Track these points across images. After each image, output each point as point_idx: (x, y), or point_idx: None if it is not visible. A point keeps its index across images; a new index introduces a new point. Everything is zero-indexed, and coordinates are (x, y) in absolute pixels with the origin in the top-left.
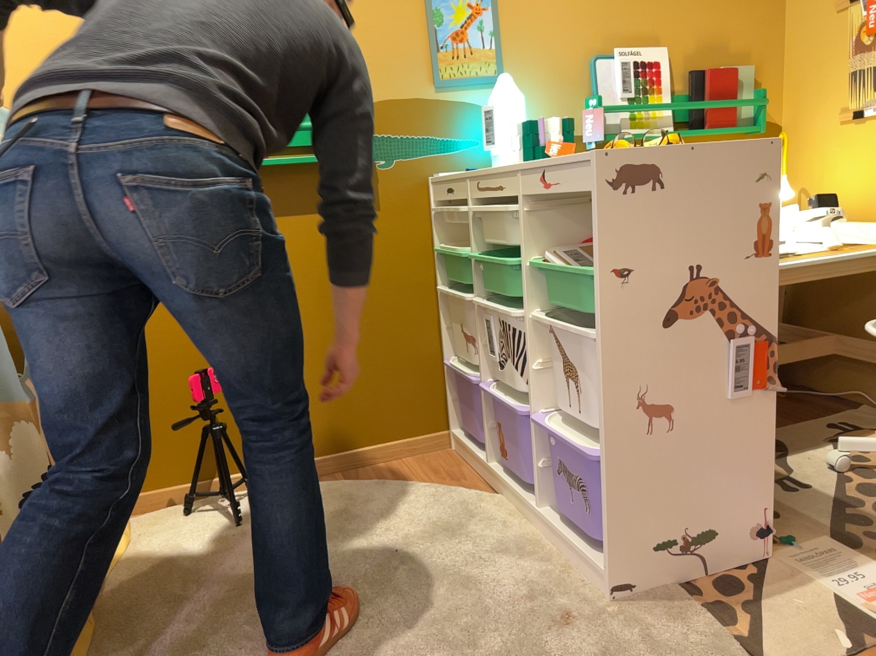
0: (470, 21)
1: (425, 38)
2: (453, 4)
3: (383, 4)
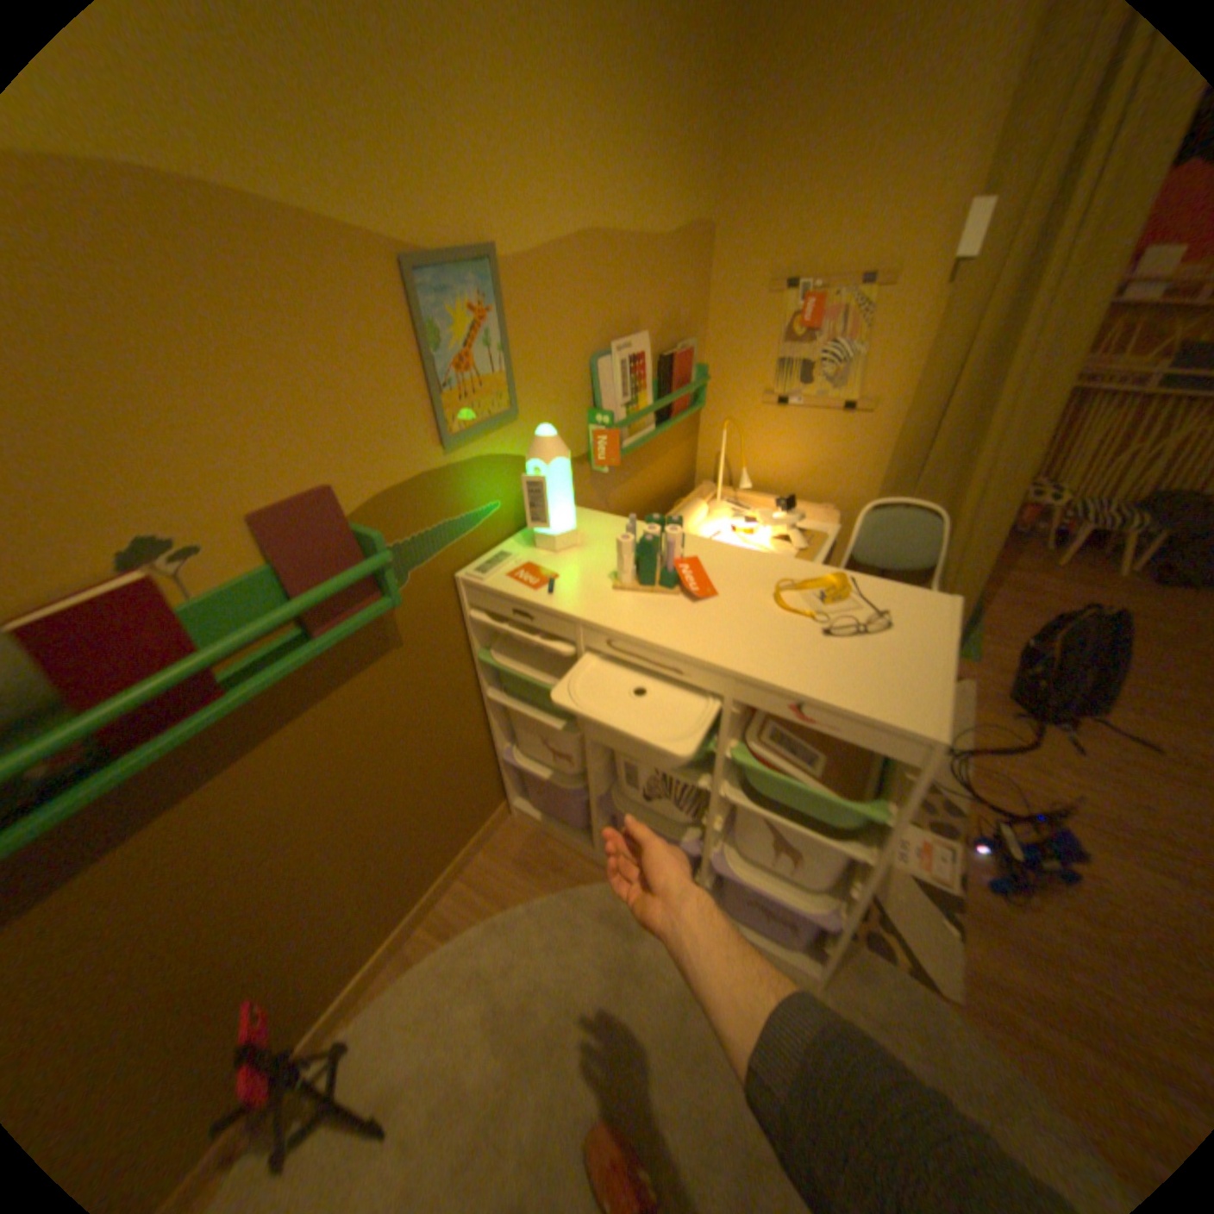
0: (474, 334)
1: (421, 375)
2: (451, 308)
3: (346, 323)
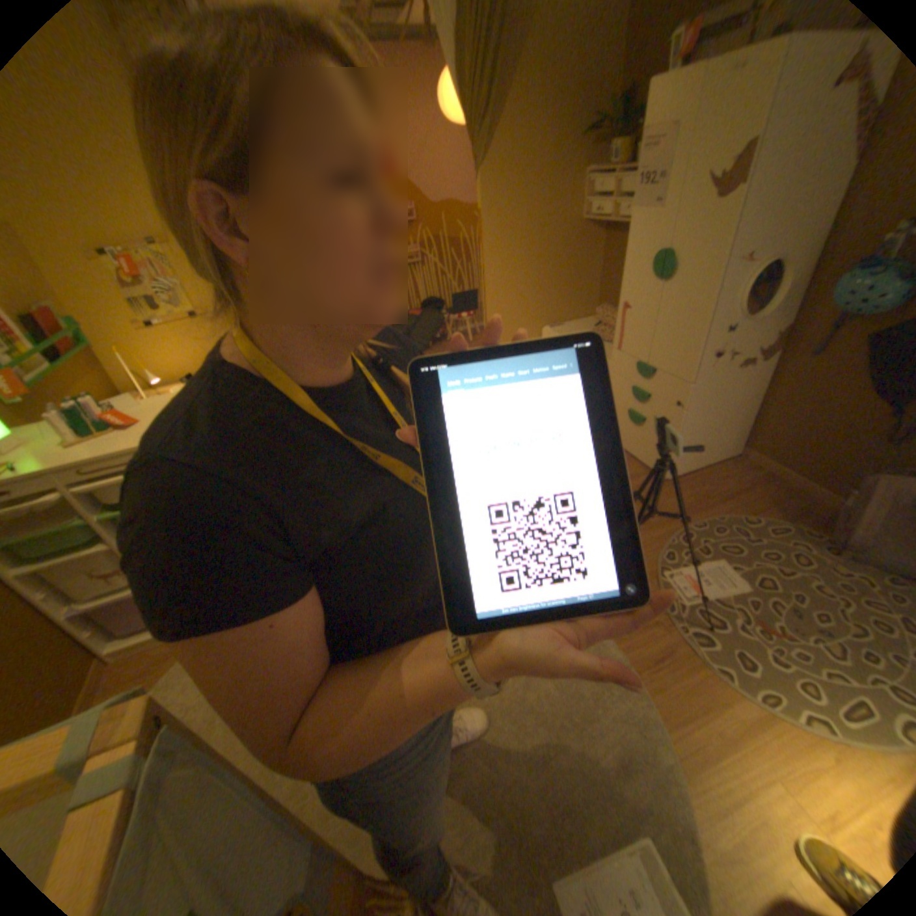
0: None
1: None
2: None
3: None
